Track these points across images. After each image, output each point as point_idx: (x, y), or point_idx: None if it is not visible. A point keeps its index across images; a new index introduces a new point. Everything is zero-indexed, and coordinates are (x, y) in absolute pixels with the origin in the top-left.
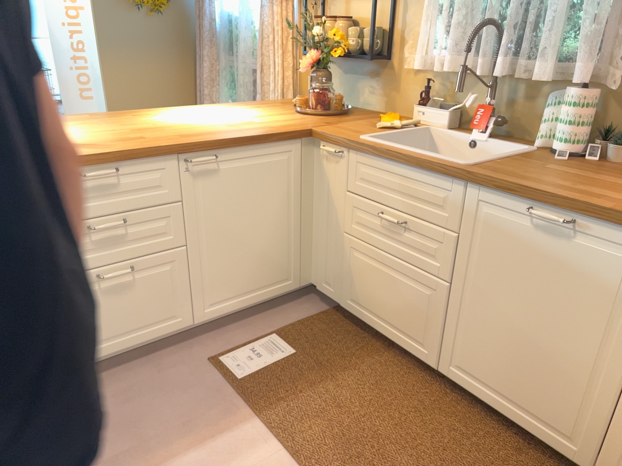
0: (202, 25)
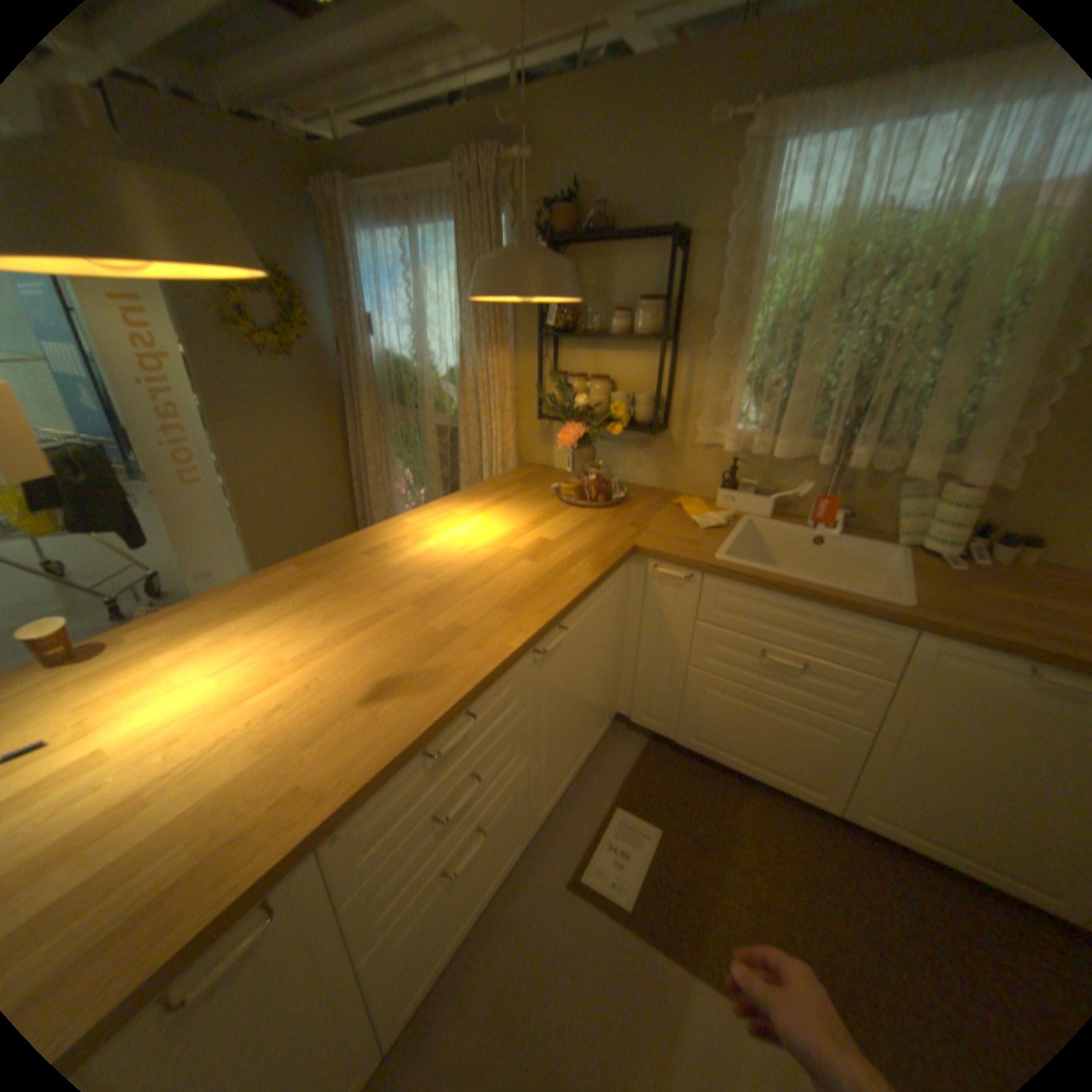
0: (349, 368)
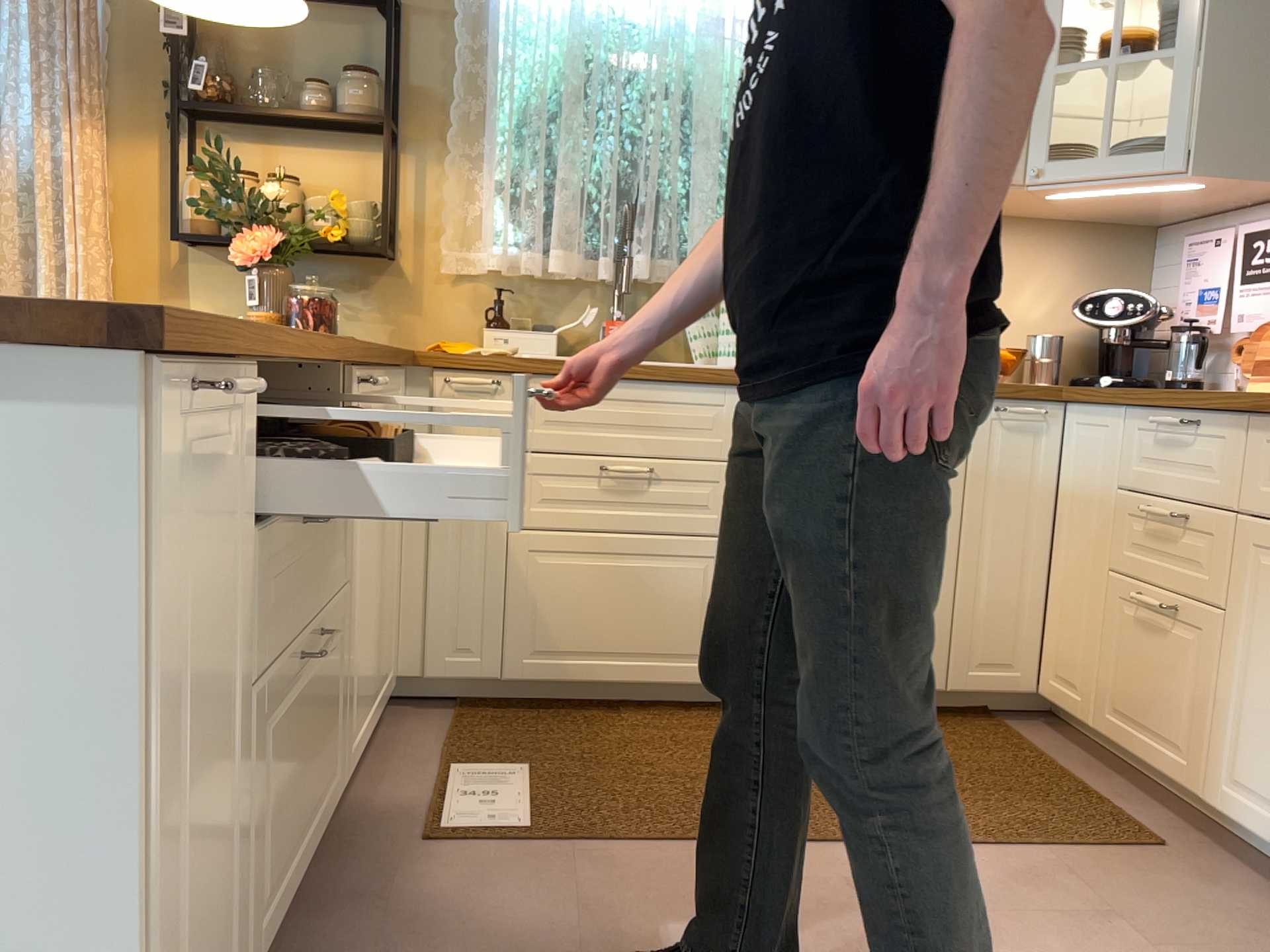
0: None
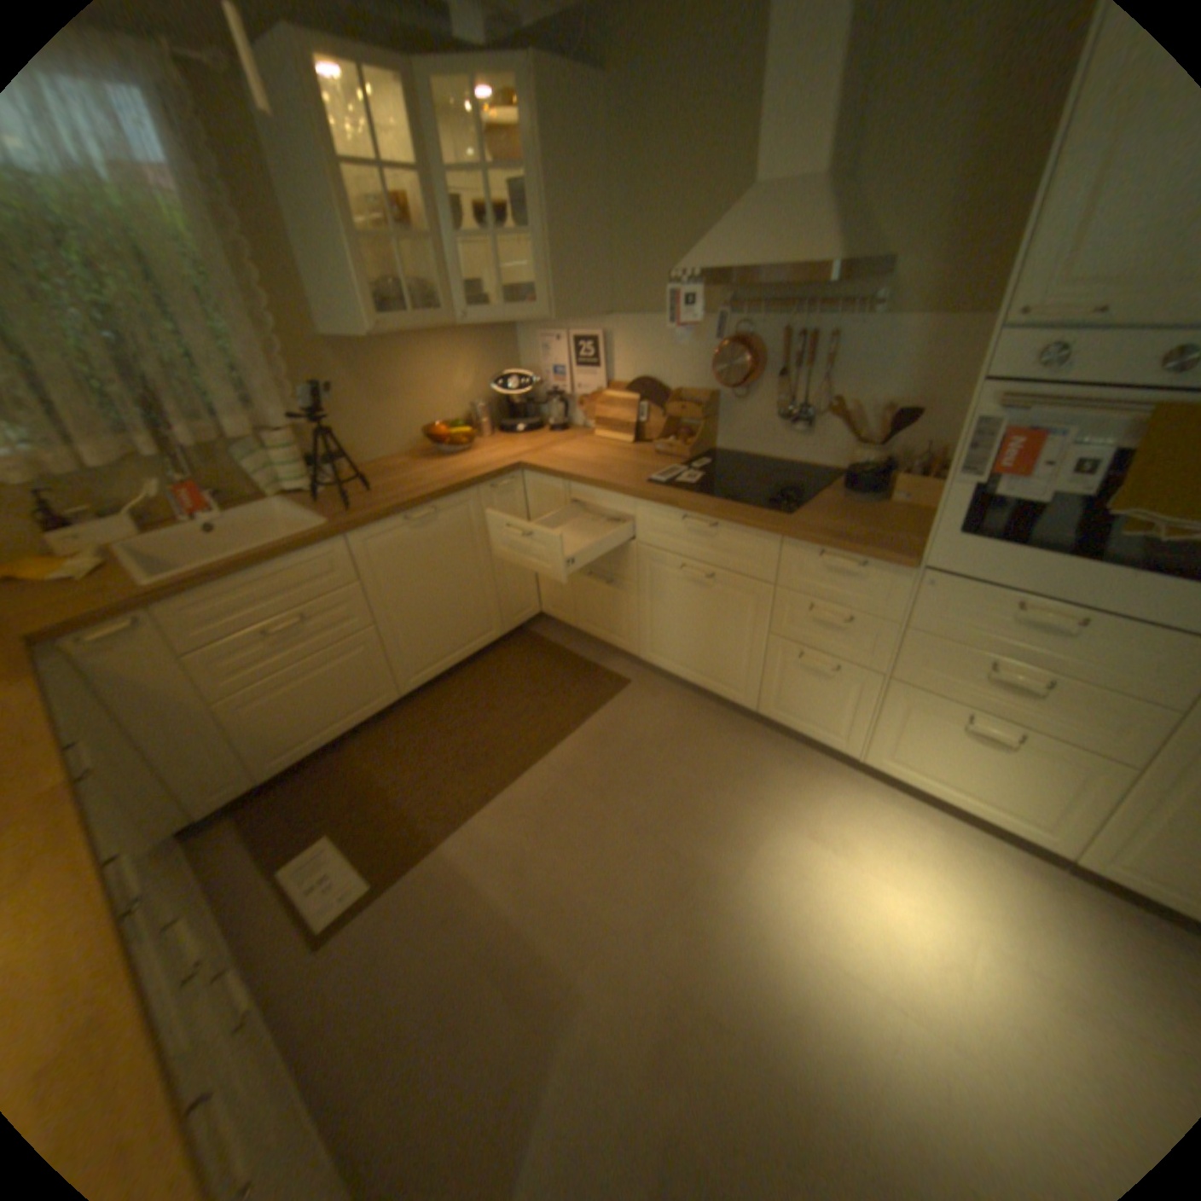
0: None
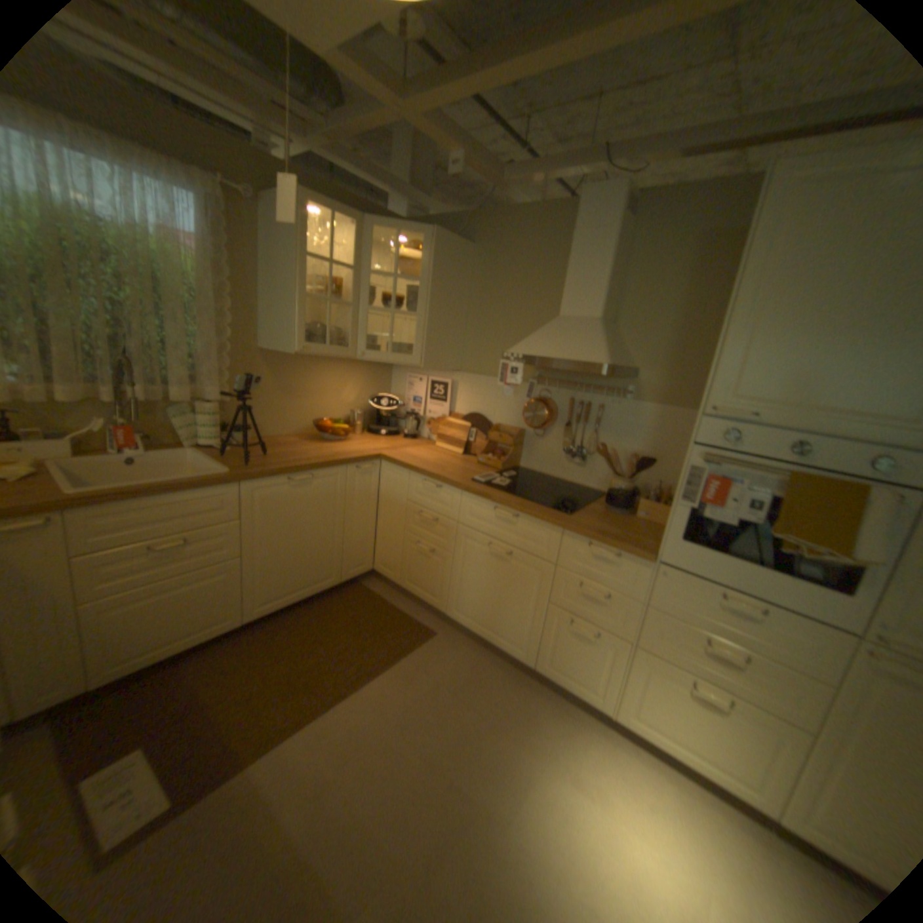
0: None
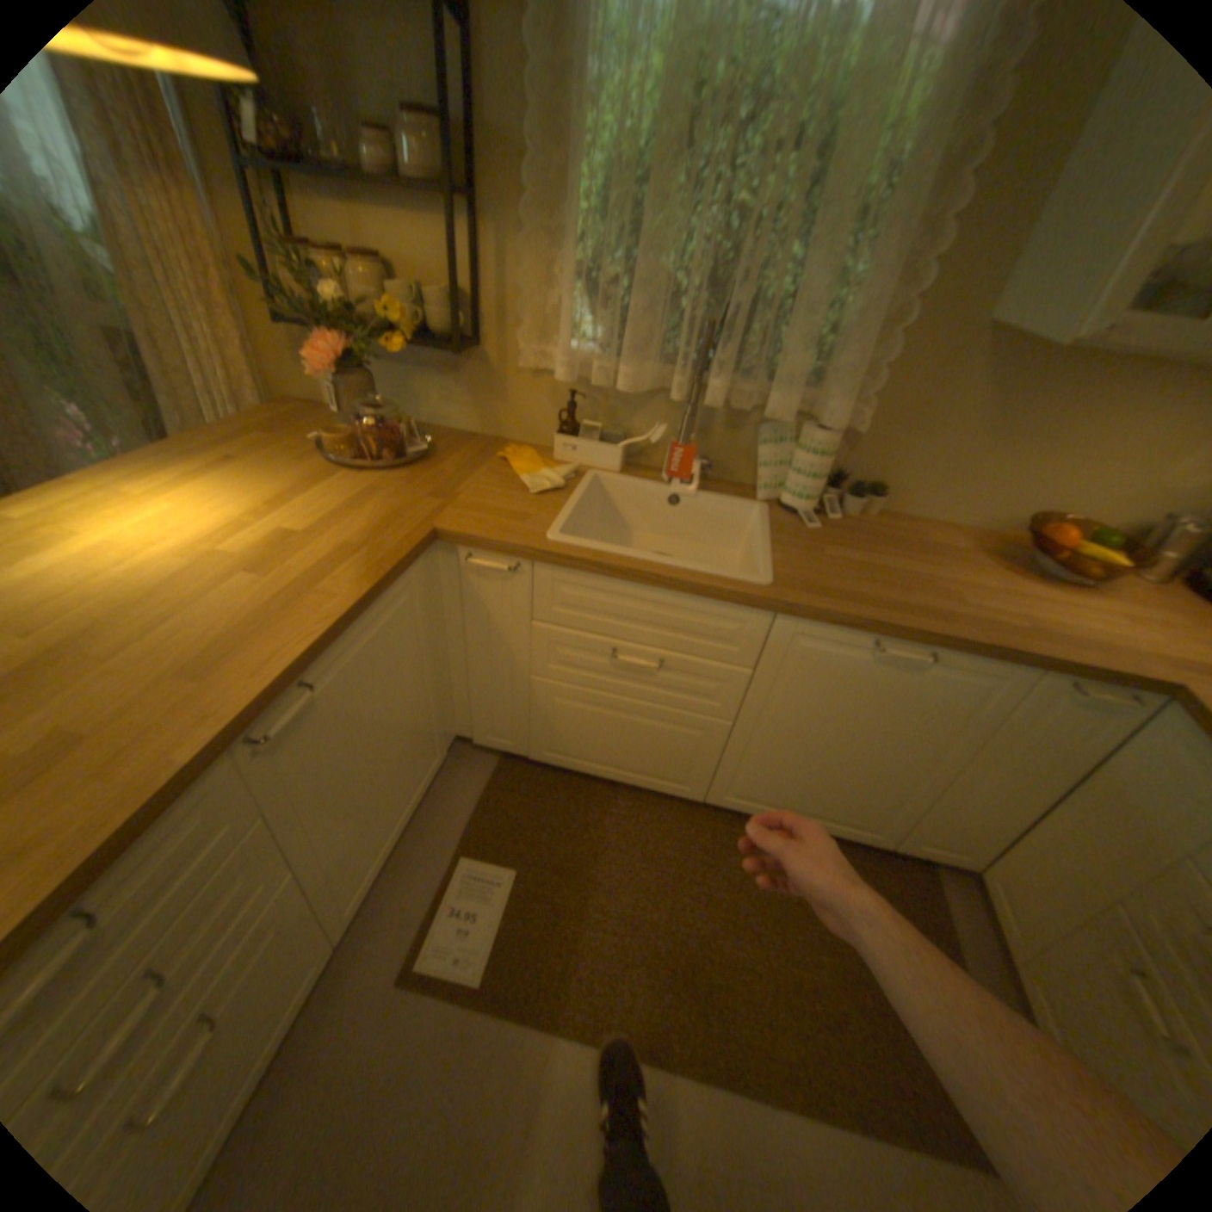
0: None
